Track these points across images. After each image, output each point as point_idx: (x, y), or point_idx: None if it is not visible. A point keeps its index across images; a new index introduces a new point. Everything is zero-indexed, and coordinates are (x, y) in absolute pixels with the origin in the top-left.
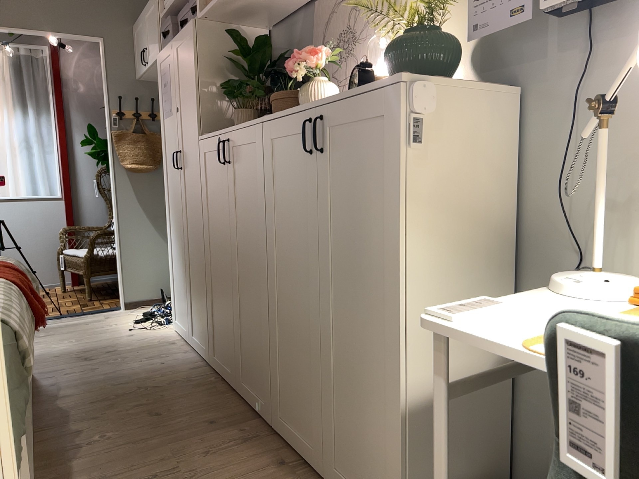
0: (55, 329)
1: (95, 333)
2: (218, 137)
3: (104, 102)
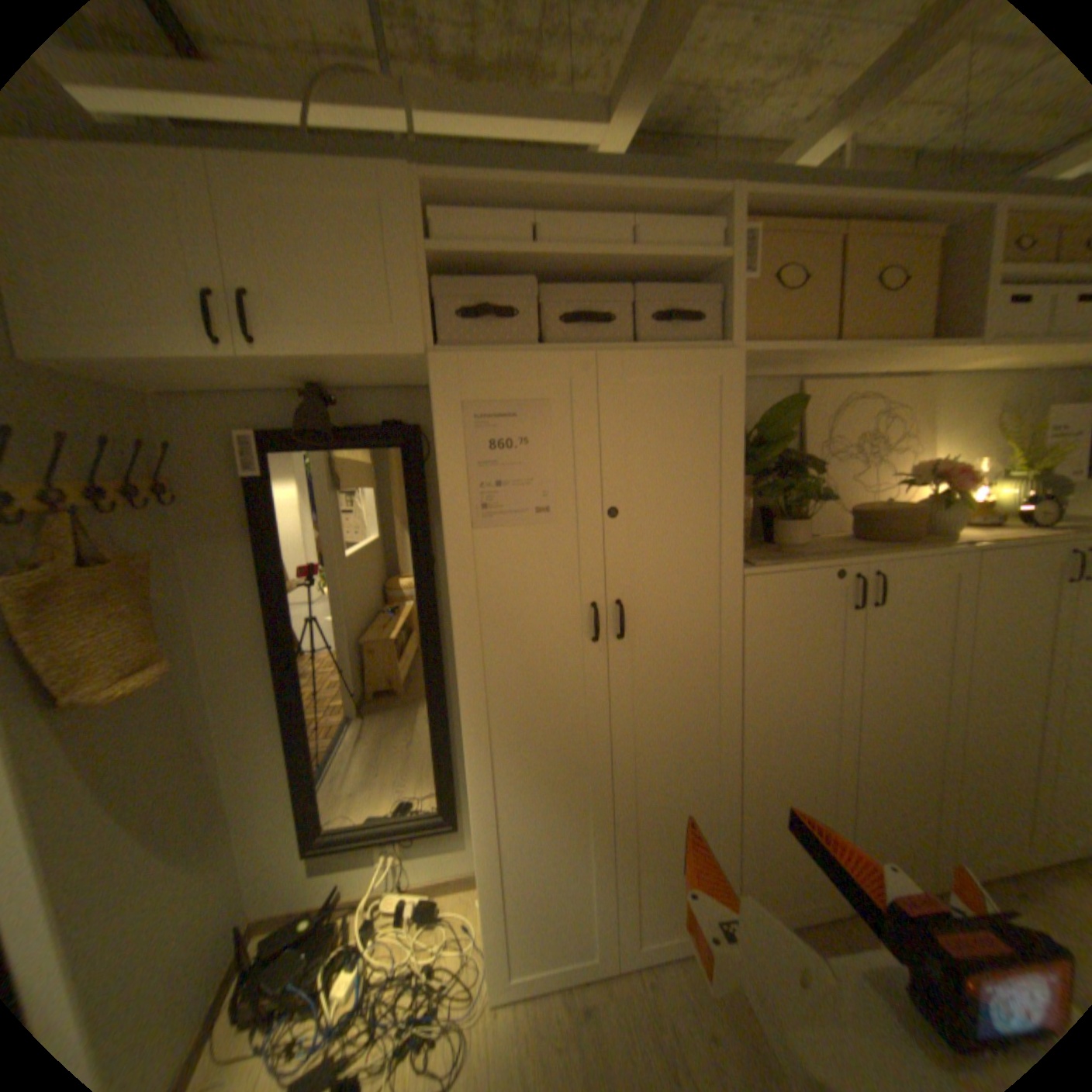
0: None
1: None
2: (839, 569)
3: None
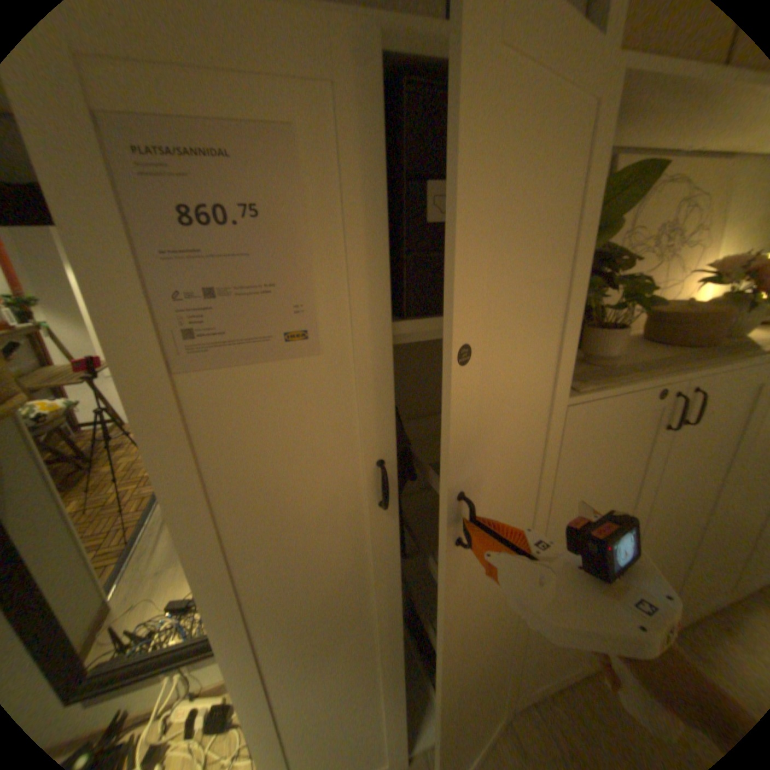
0: None
1: None
2: (663, 388)
3: None
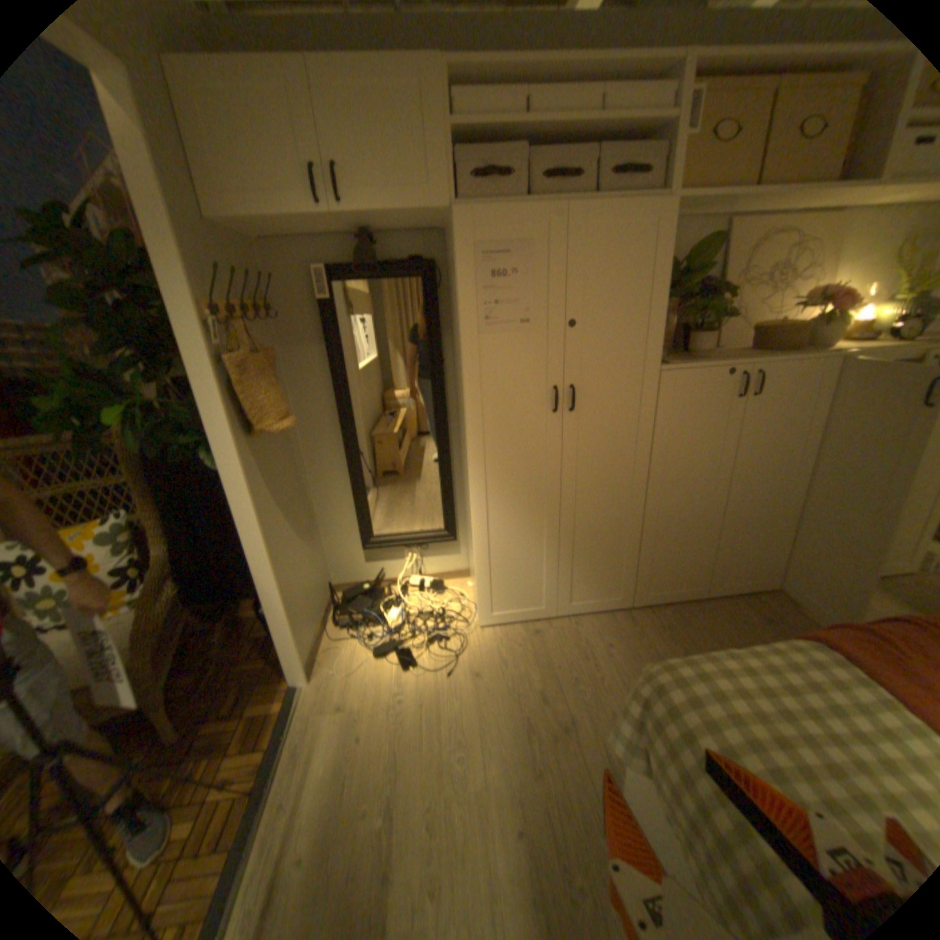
0: (350, 802)
1: (429, 725)
2: (731, 369)
3: (158, 279)
